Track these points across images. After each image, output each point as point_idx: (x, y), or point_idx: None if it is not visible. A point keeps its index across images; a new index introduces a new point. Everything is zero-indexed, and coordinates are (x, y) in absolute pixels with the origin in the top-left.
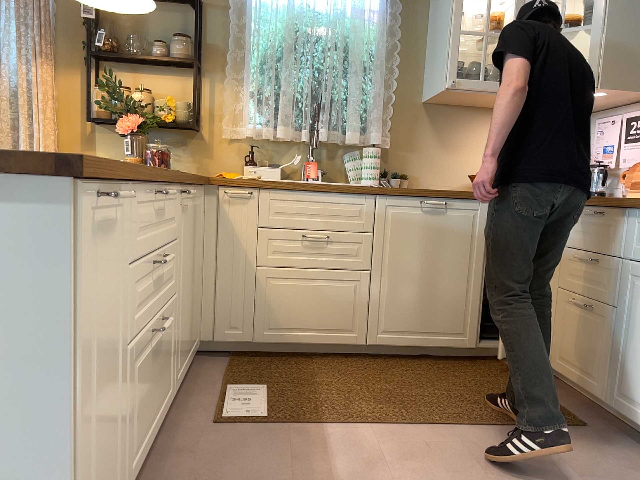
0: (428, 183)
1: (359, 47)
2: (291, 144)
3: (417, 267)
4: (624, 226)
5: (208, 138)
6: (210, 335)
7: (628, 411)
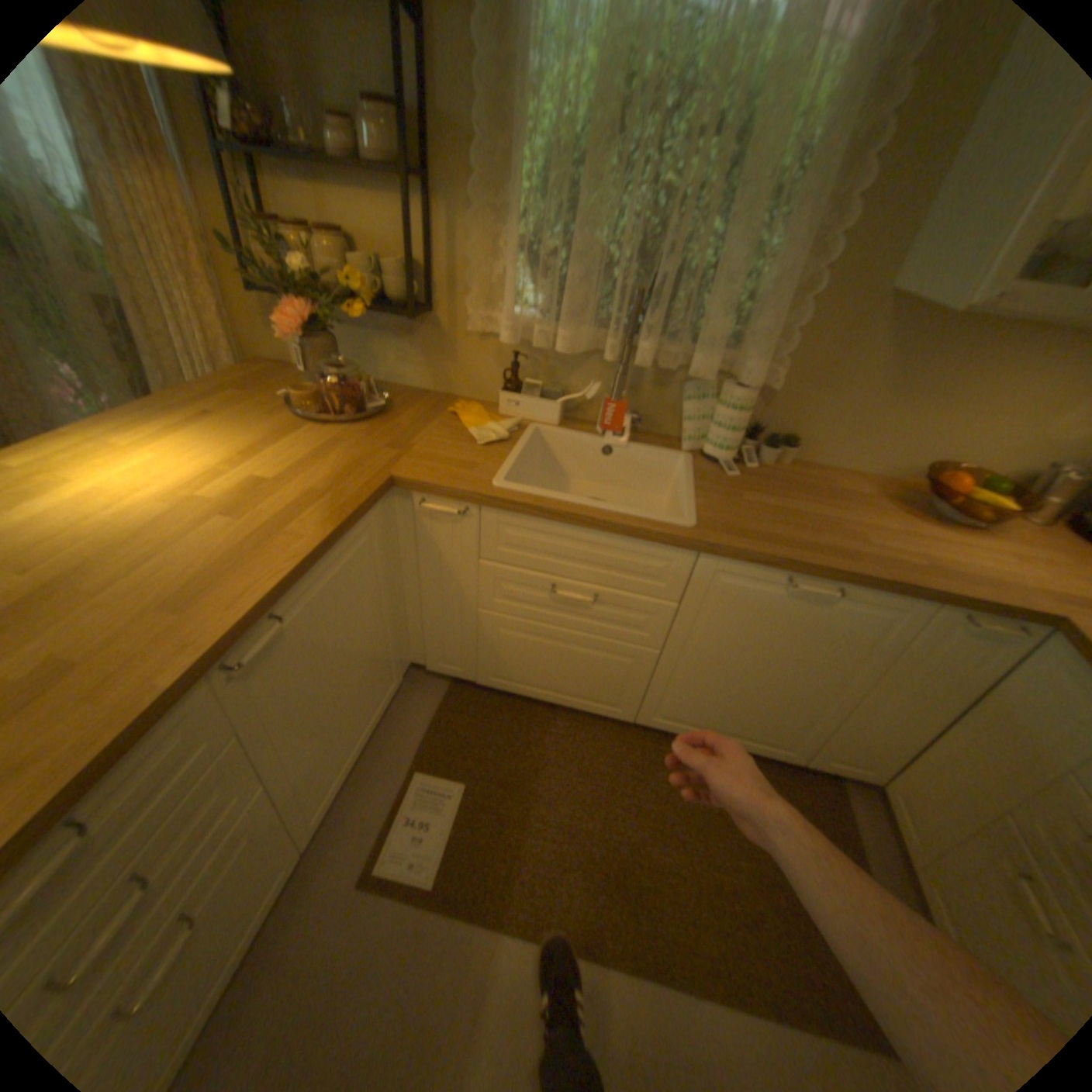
0: (835, 455)
1: (775, 135)
2: (588, 353)
3: (743, 664)
4: None
5: (446, 326)
6: (423, 661)
7: None
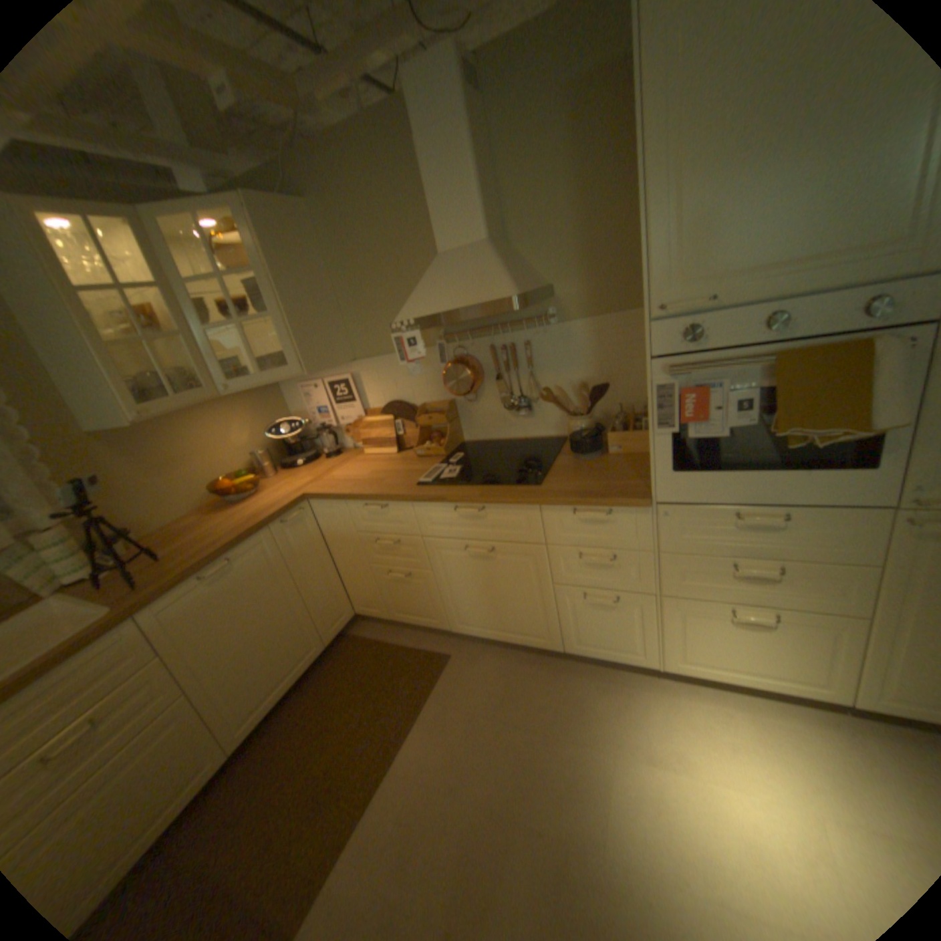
0: (157, 521)
1: None
2: None
3: (234, 642)
4: (411, 513)
5: None
6: None
7: (470, 631)
